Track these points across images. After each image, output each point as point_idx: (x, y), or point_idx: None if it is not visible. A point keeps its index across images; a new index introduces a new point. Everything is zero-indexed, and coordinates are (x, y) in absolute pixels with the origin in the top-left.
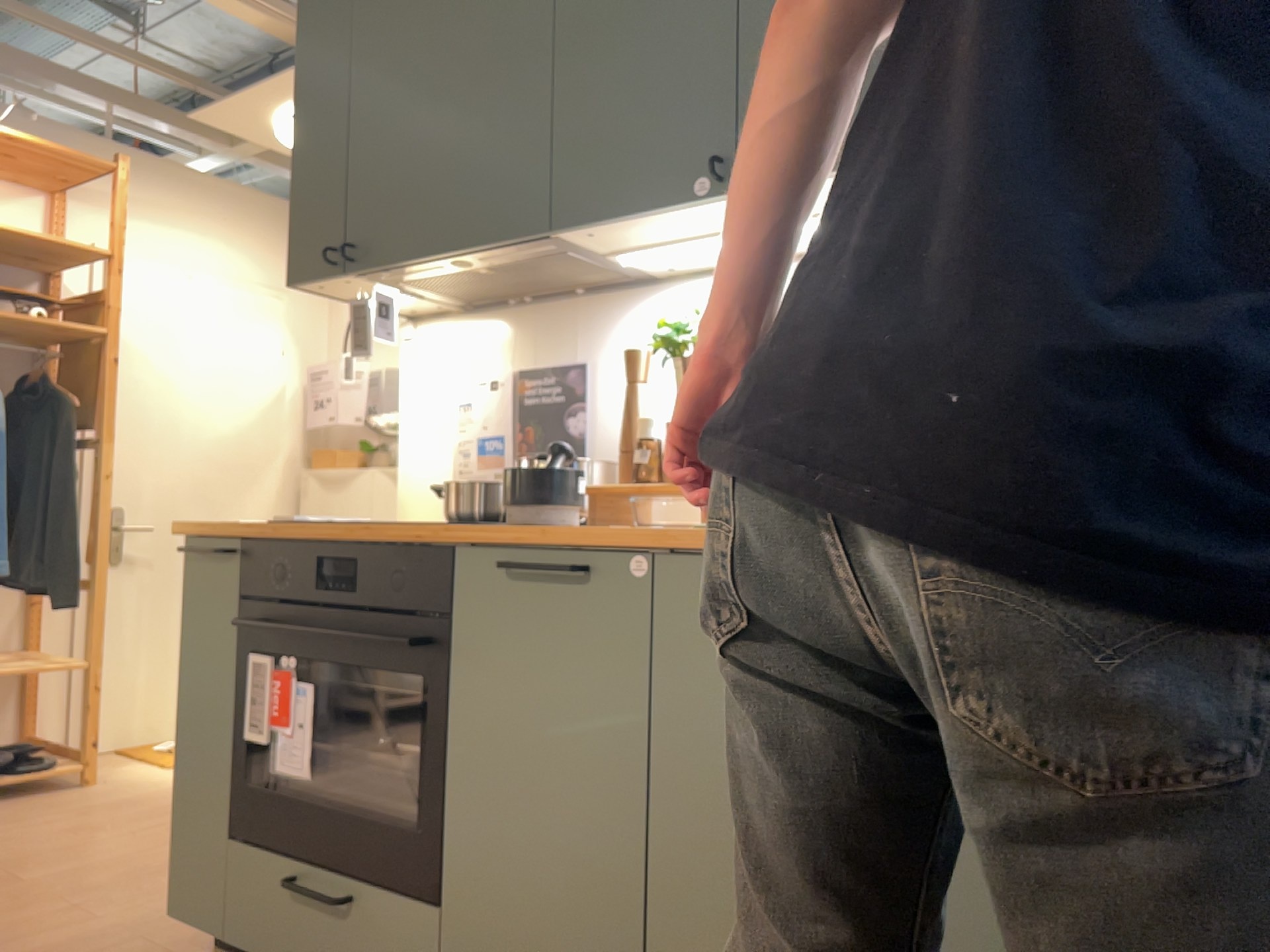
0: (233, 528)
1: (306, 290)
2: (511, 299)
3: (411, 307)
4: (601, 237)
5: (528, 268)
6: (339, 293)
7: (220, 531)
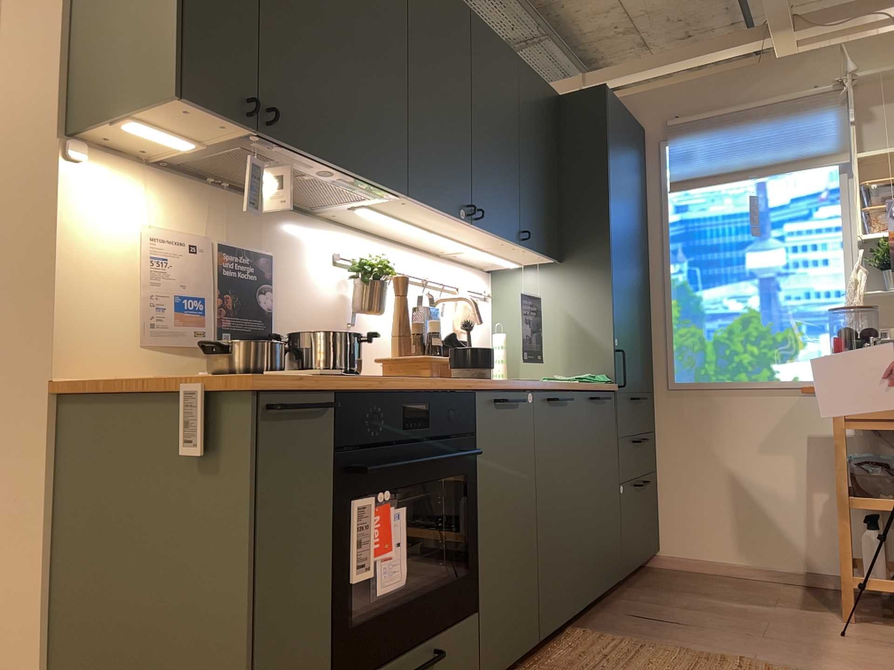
0: (337, 382)
1: (174, 104)
2: (214, 179)
3: (117, 137)
4: (398, 203)
5: (318, 186)
6: (167, 116)
7: (317, 385)
